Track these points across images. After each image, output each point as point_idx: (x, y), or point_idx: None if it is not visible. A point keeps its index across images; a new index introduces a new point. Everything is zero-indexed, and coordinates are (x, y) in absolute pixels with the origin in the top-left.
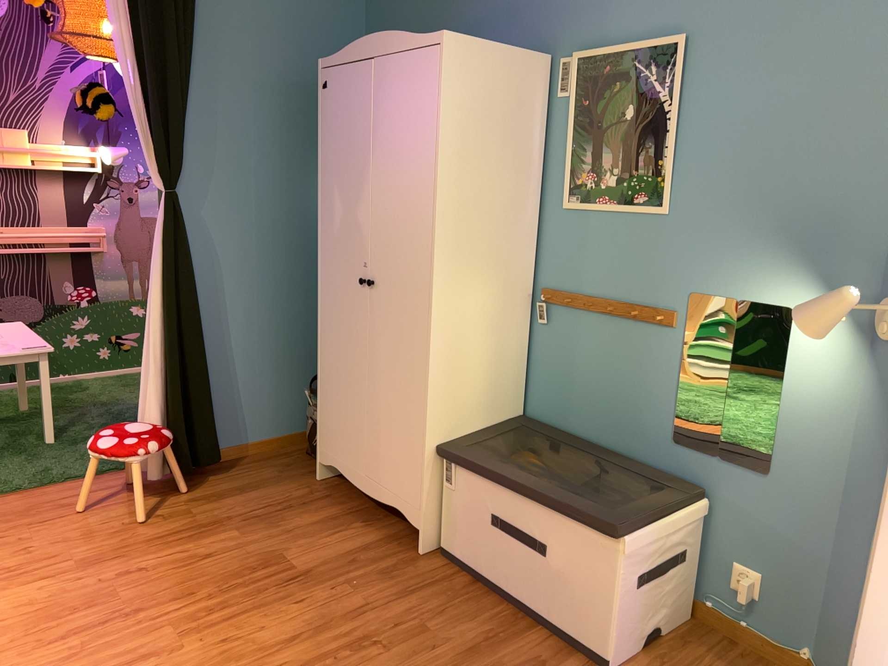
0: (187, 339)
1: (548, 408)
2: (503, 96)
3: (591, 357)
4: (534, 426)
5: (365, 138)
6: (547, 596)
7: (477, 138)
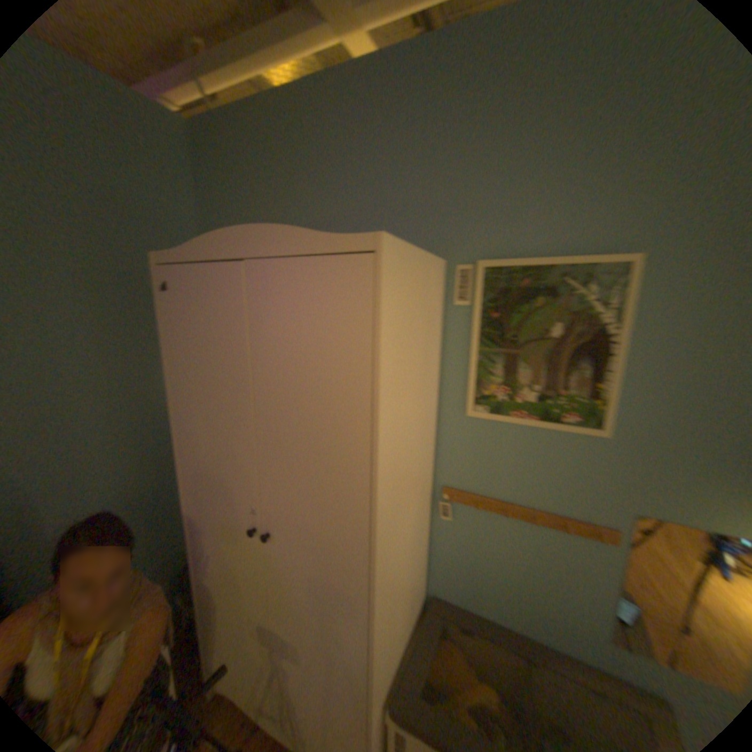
0: None
1: (453, 594)
2: (422, 312)
3: (505, 557)
4: (447, 619)
5: (238, 365)
6: None
7: (406, 370)
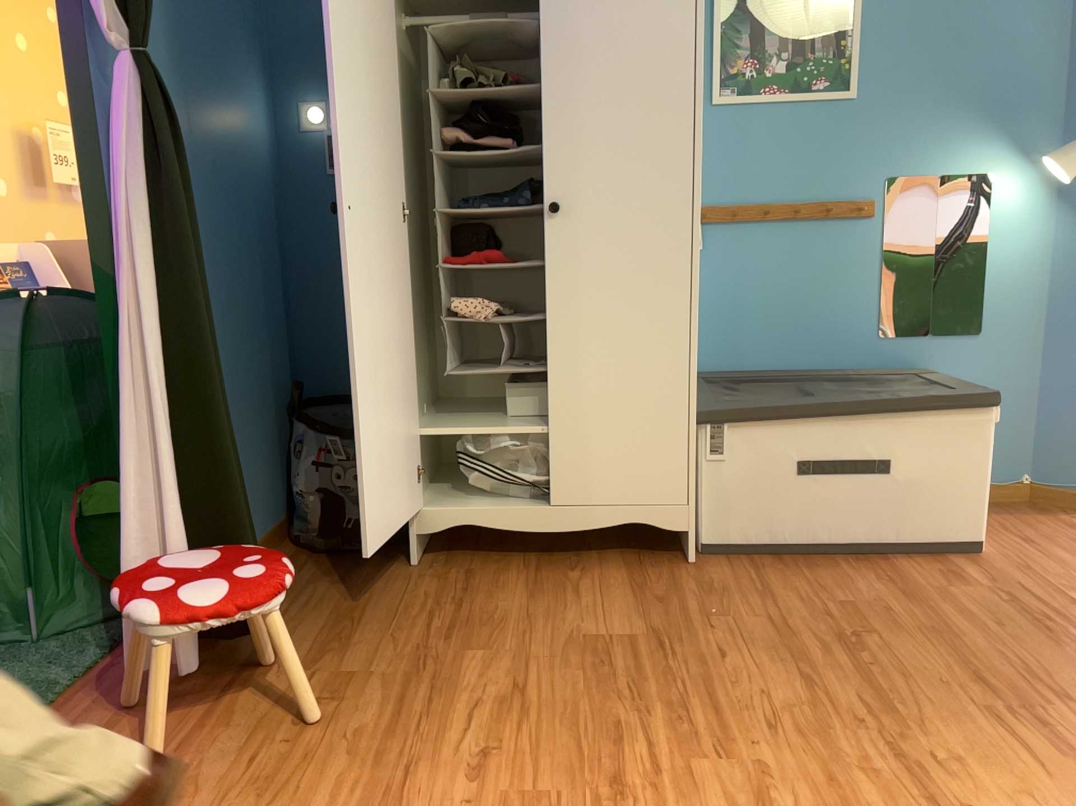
0: (211, 361)
1: (709, 354)
2: None
3: (767, 275)
4: (712, 374)
5: None
6: (895, 516)
7: None
